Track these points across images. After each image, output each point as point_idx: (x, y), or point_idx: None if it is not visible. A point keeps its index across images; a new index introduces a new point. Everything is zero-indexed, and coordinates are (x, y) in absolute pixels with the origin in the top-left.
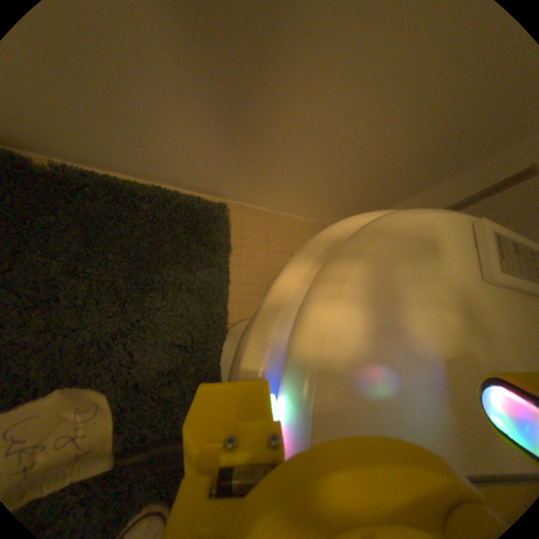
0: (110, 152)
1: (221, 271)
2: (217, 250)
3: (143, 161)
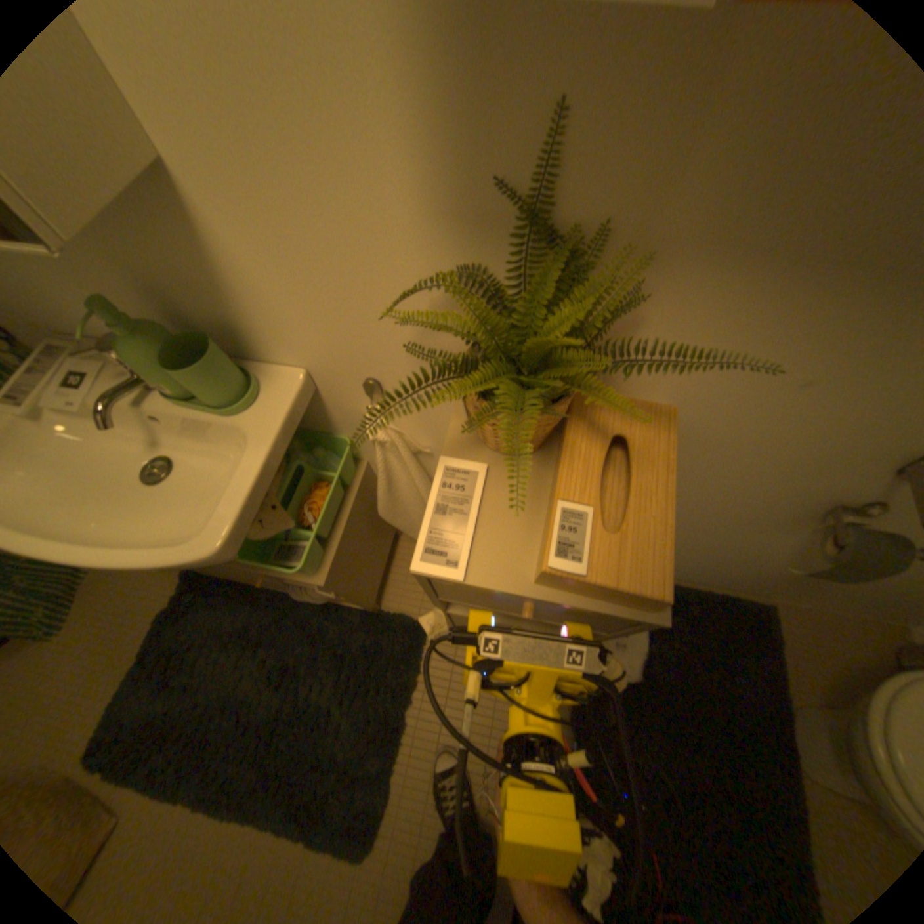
0: (706, 580)
1: (780, 661)
2: (774, 644)
3: (723, 584)
